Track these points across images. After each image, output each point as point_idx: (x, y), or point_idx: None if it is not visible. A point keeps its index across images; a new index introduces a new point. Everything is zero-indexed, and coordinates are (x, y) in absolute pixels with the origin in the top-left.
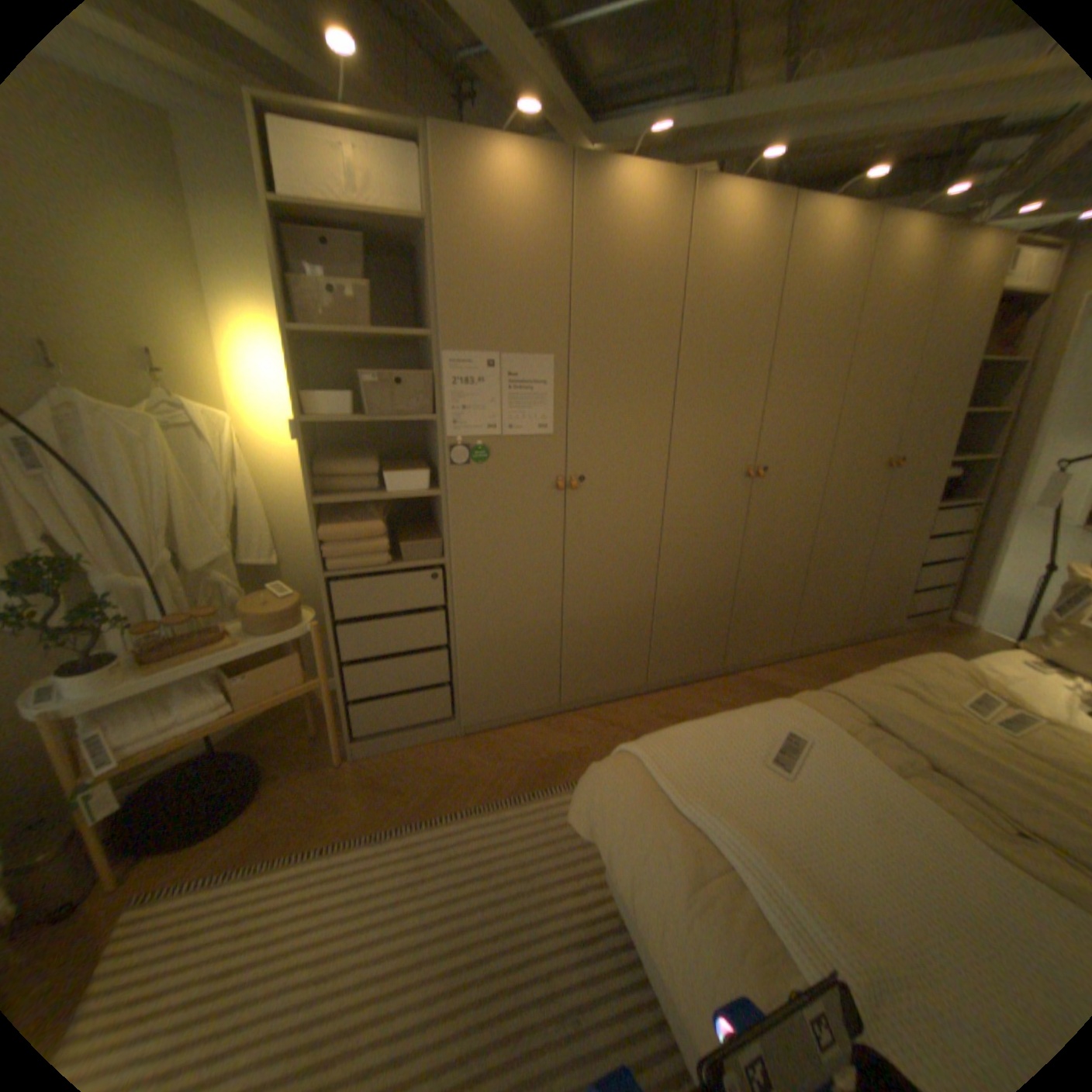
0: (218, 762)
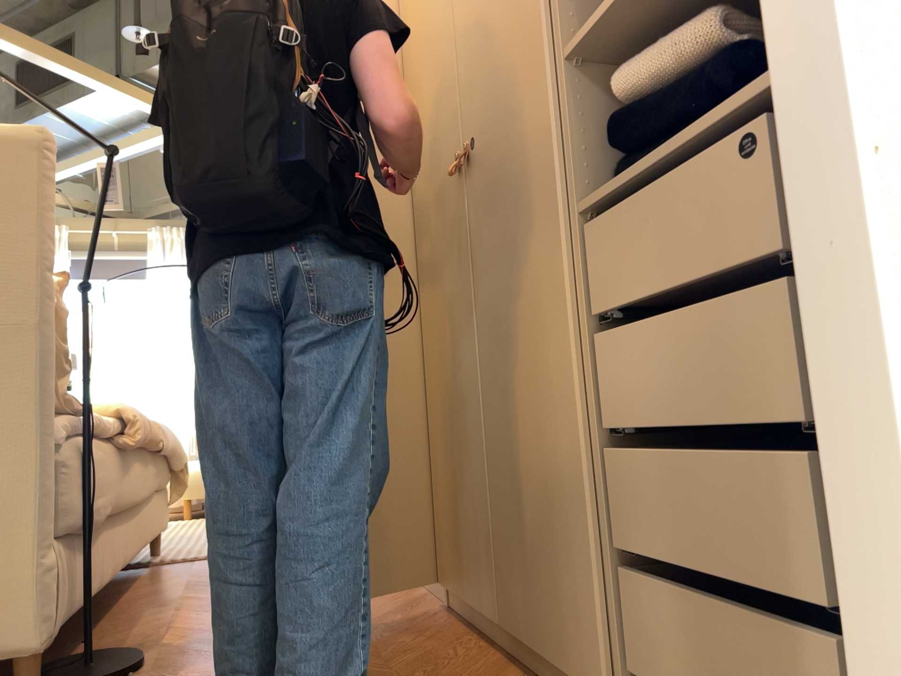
0: None
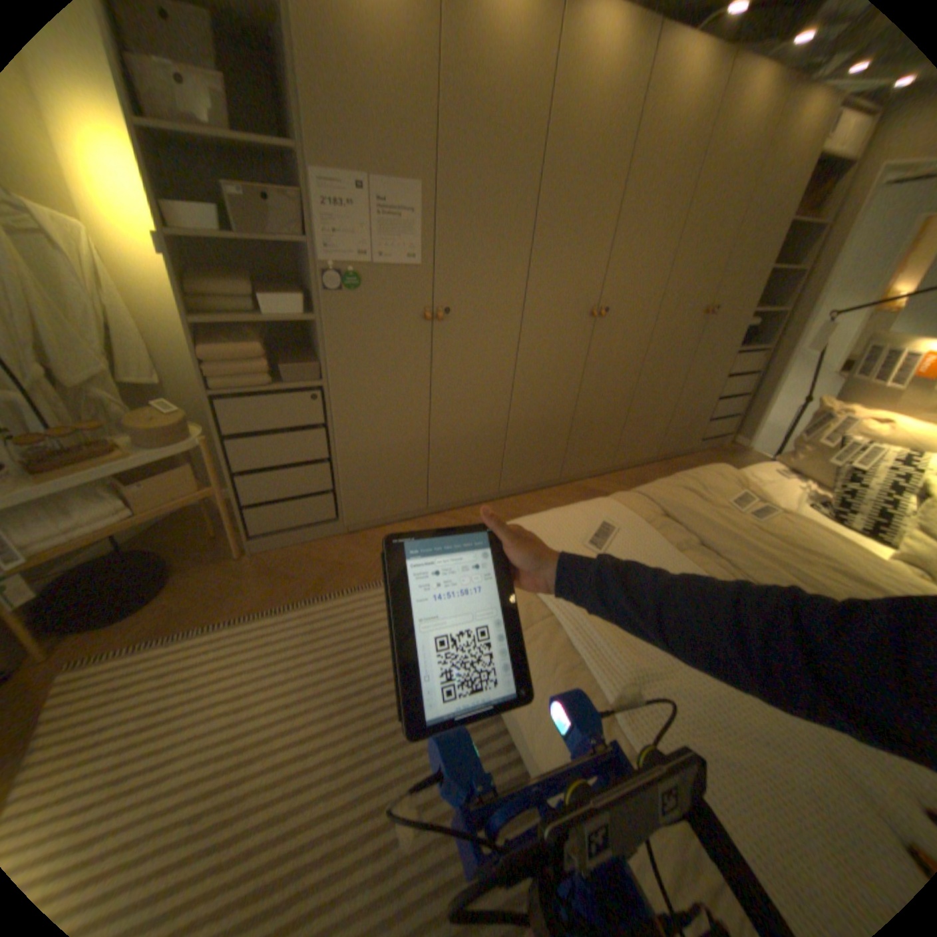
0: (126, 559)
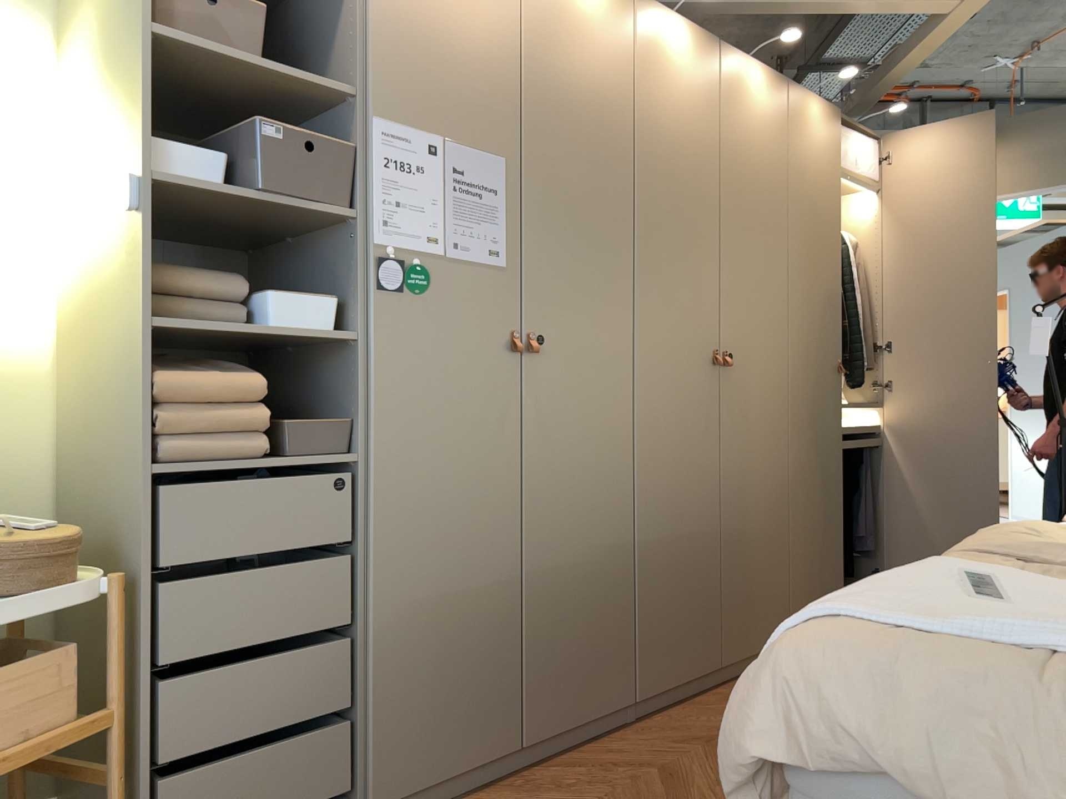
0: None
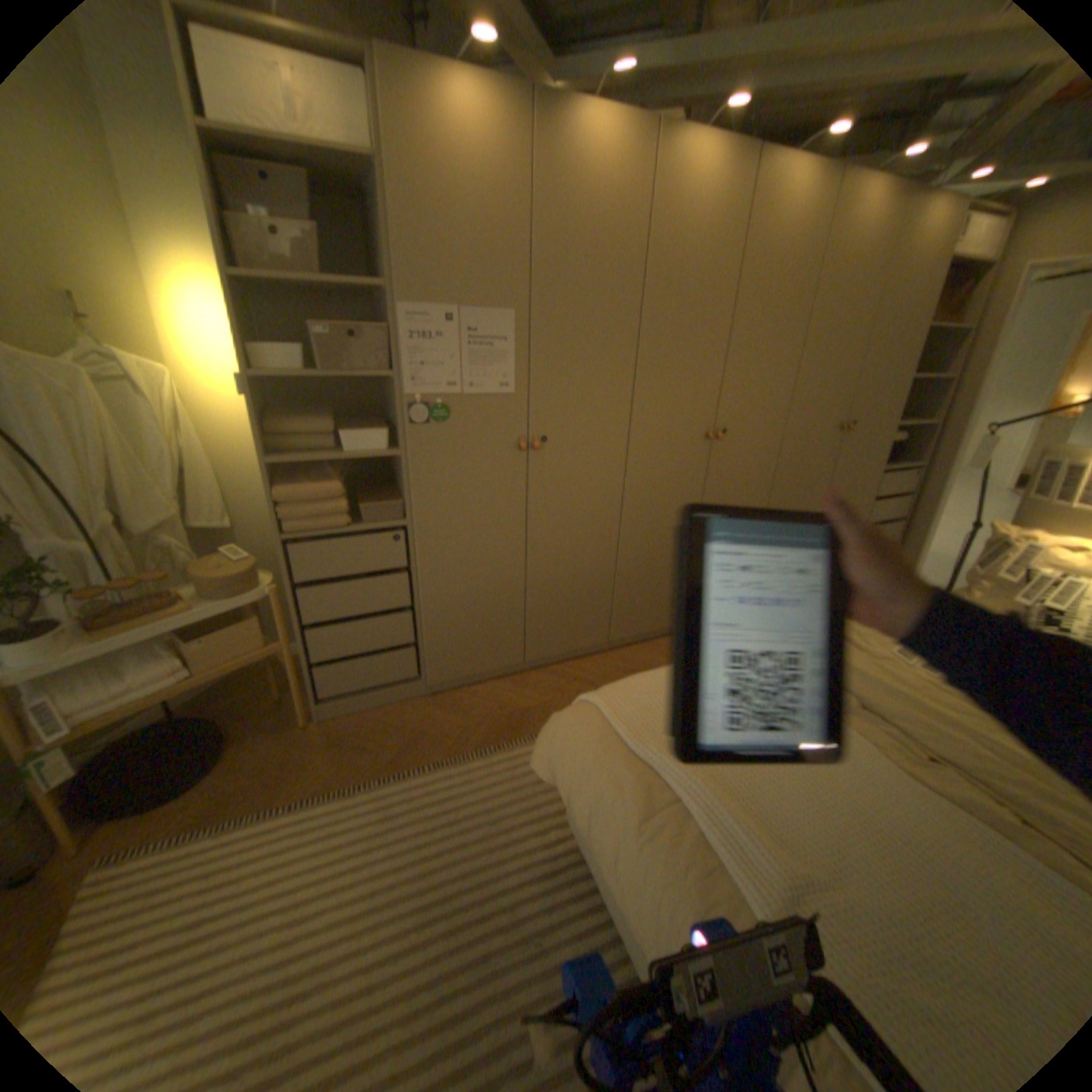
0: (178, 727)
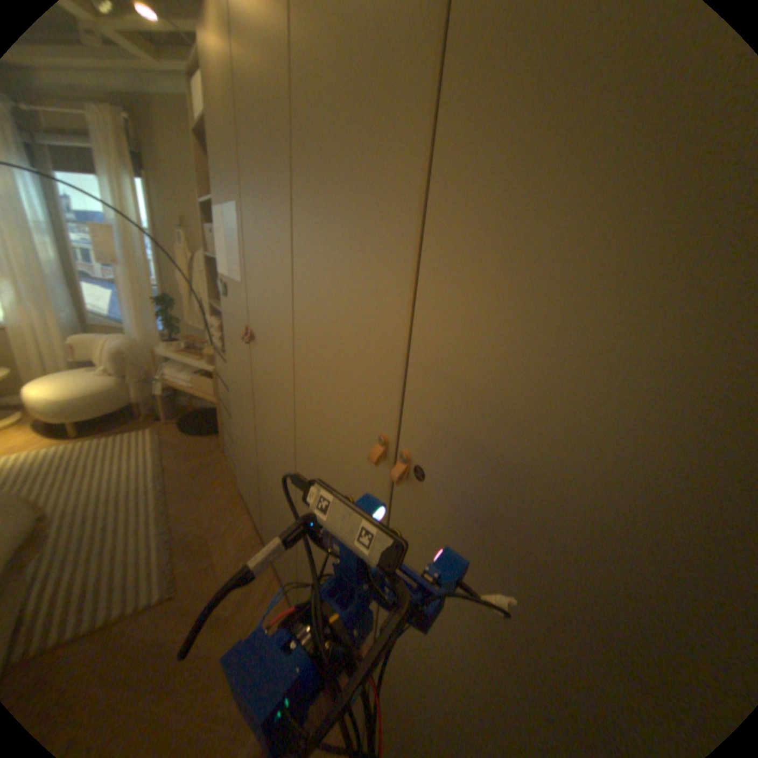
0: None
